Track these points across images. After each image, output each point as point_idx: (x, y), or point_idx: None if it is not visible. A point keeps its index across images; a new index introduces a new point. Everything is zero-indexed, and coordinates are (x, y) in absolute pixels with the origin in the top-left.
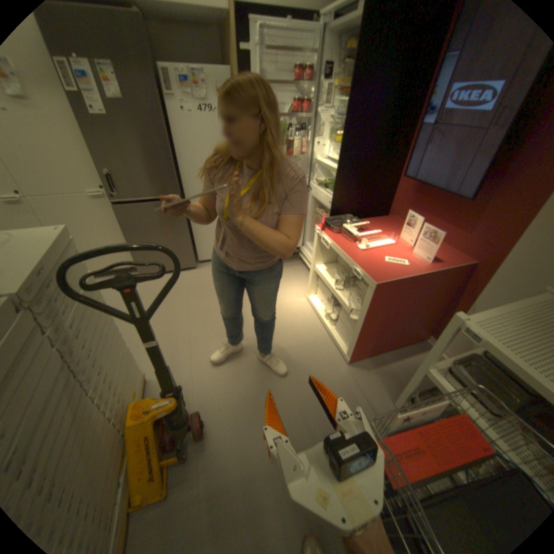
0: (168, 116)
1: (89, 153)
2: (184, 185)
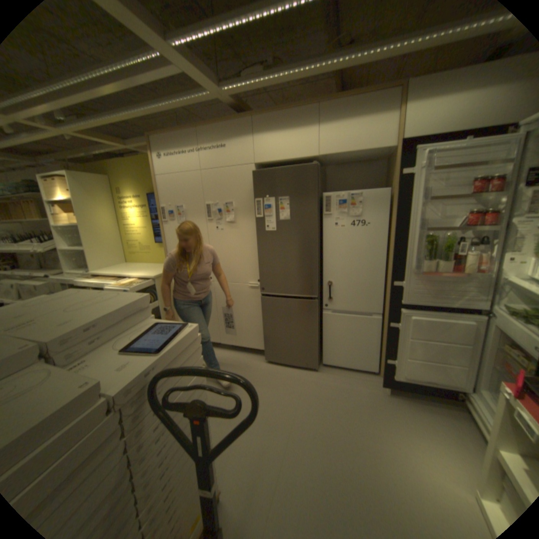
0: (323, 230)
1: (258, 256)
2: (324, 287)
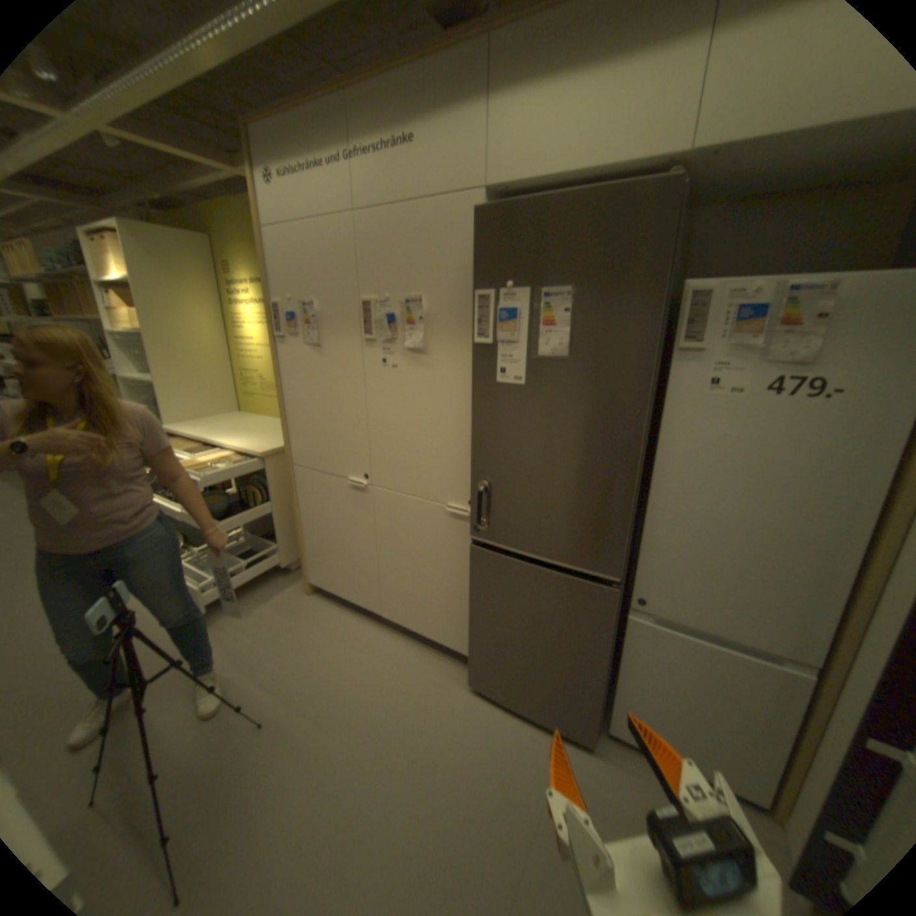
0: (667, 393)
1: (474, 442)
2: (644, 554)
